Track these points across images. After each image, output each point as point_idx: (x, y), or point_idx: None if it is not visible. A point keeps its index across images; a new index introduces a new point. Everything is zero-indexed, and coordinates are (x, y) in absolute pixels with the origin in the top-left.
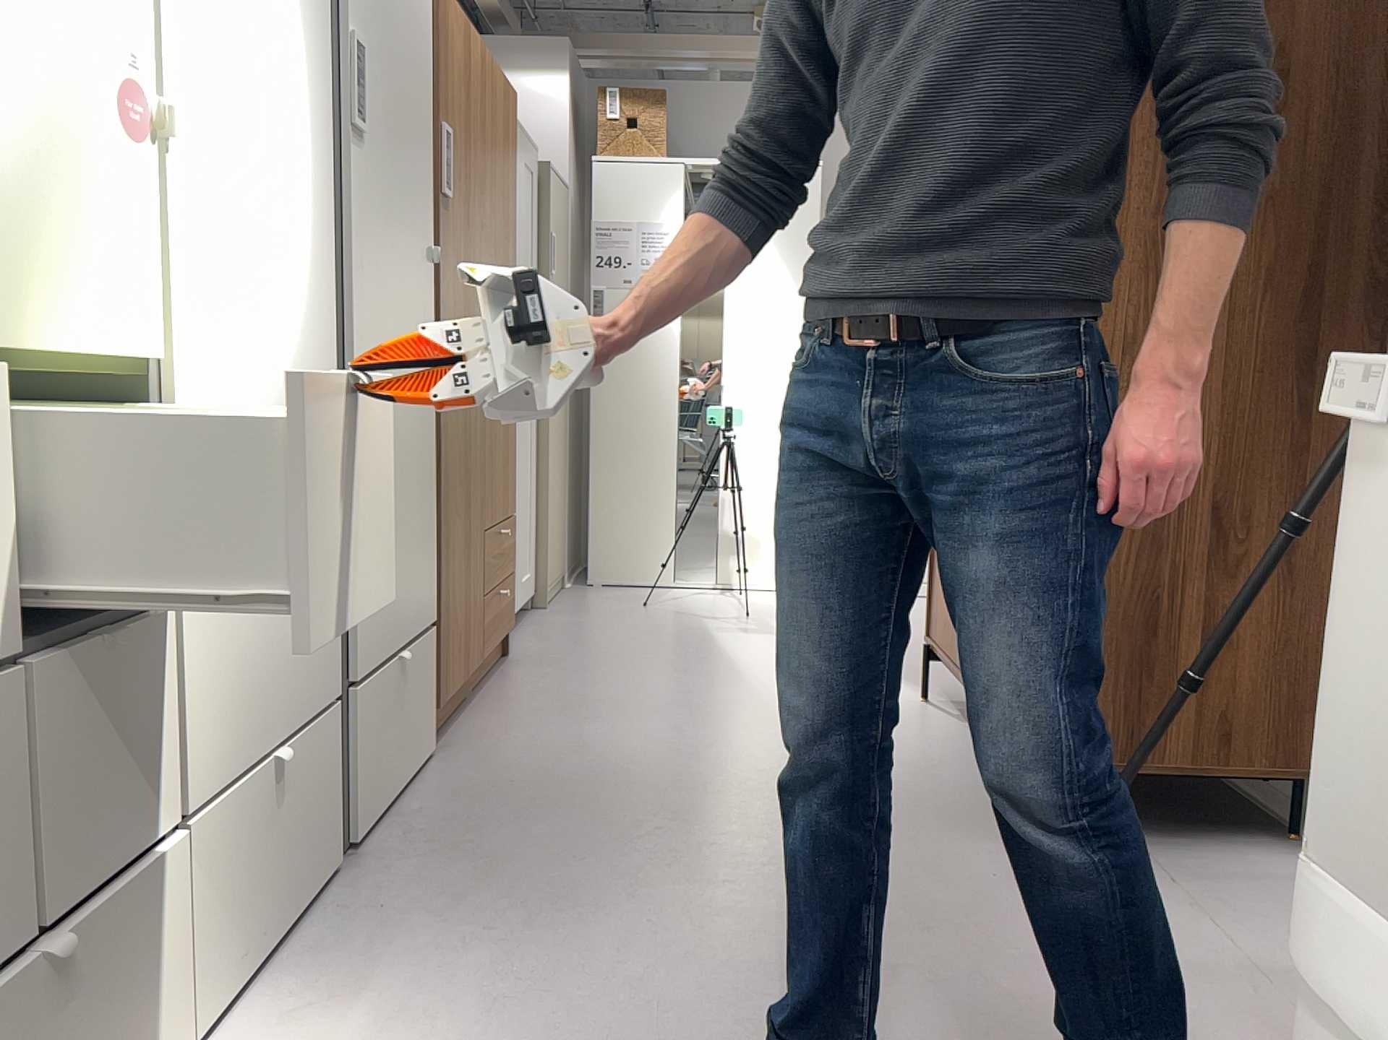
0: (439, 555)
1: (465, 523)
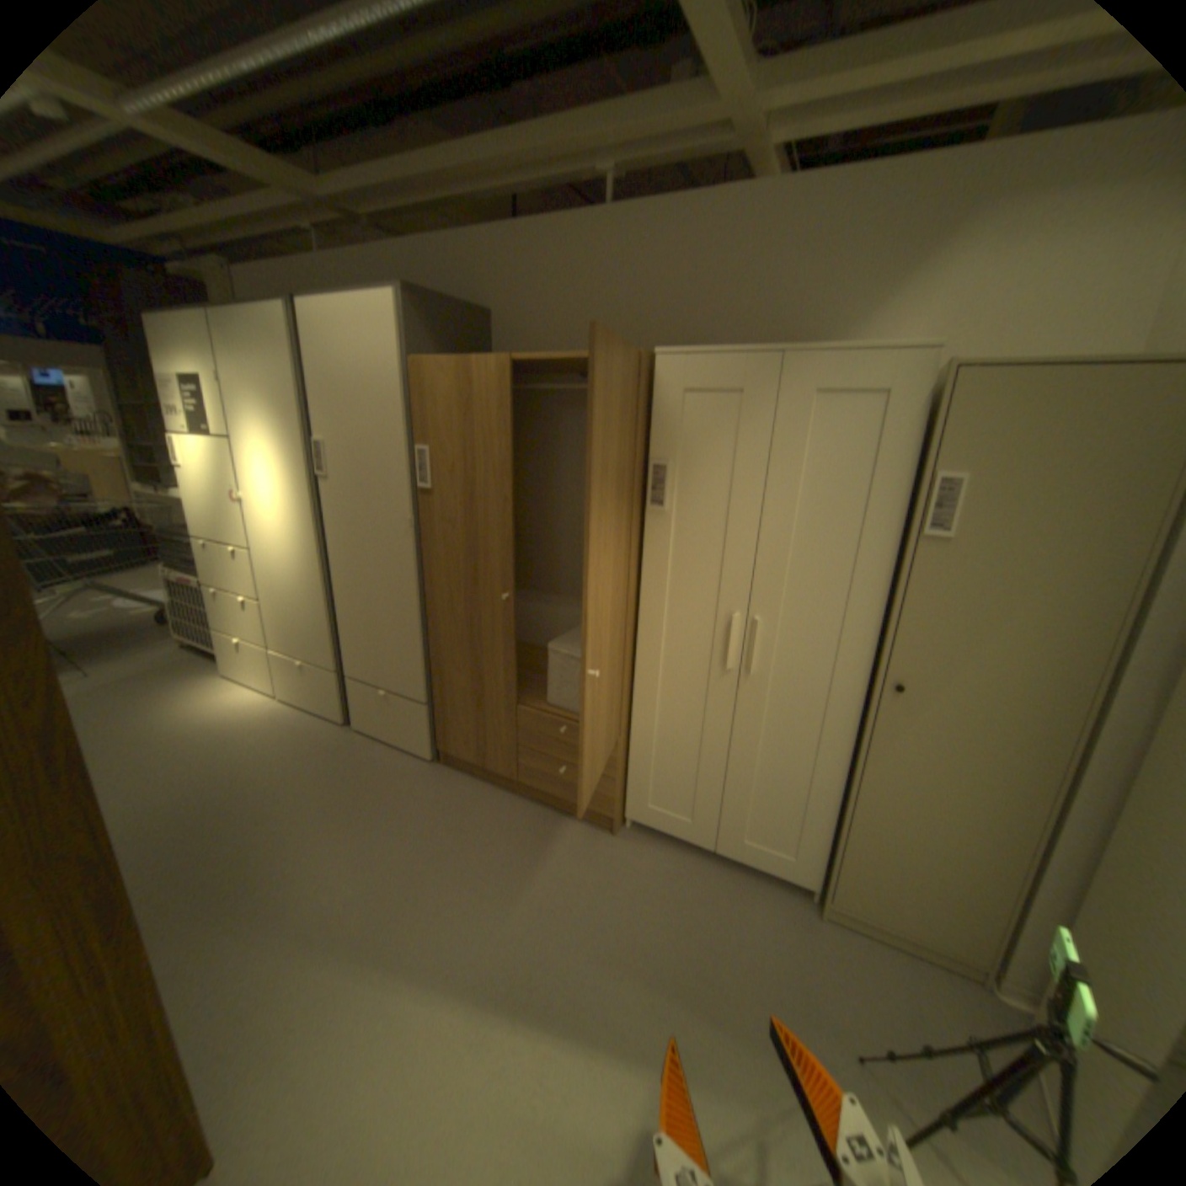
0: (433, 678)
1: (474, 682)
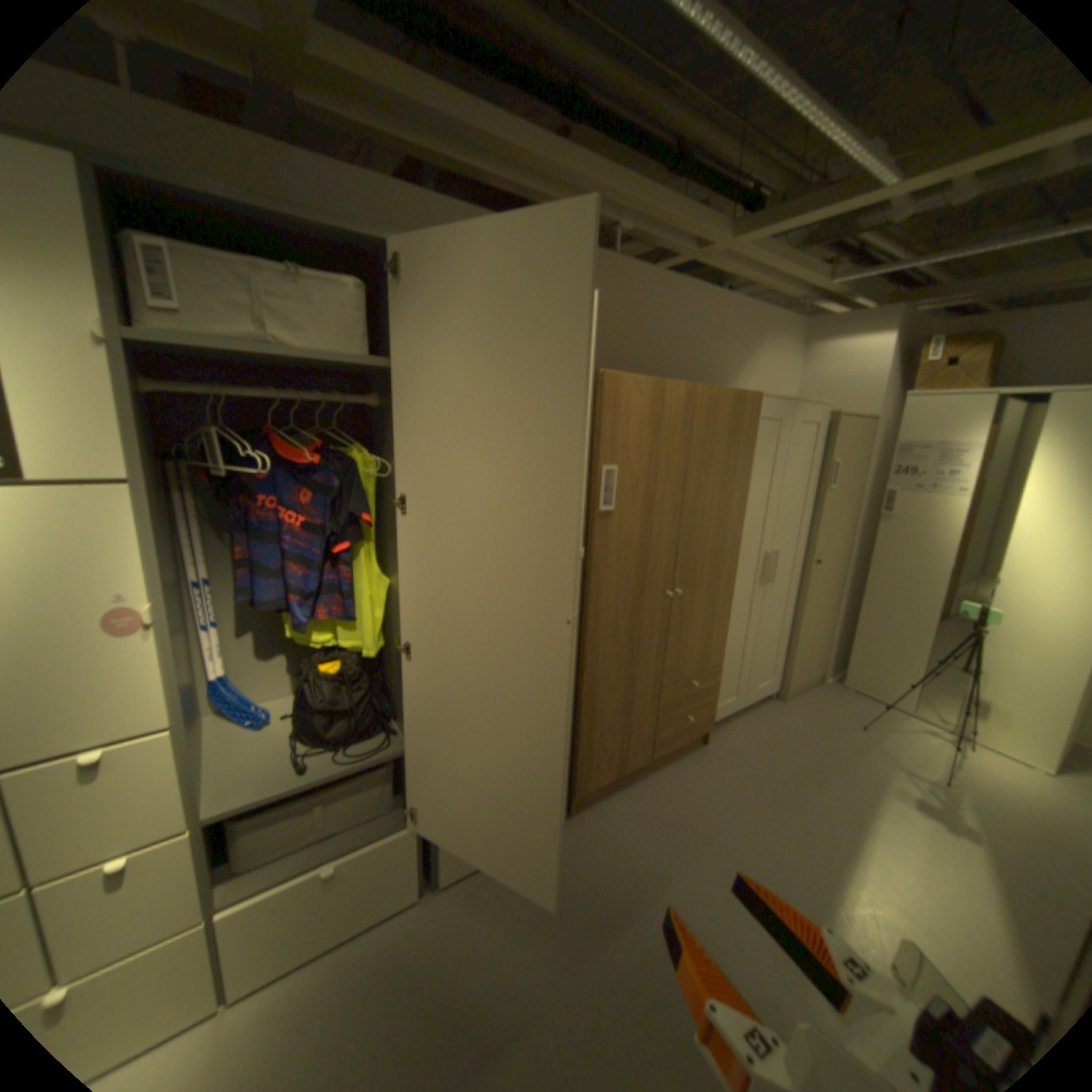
0: (581, 720)
1: (626, 693)
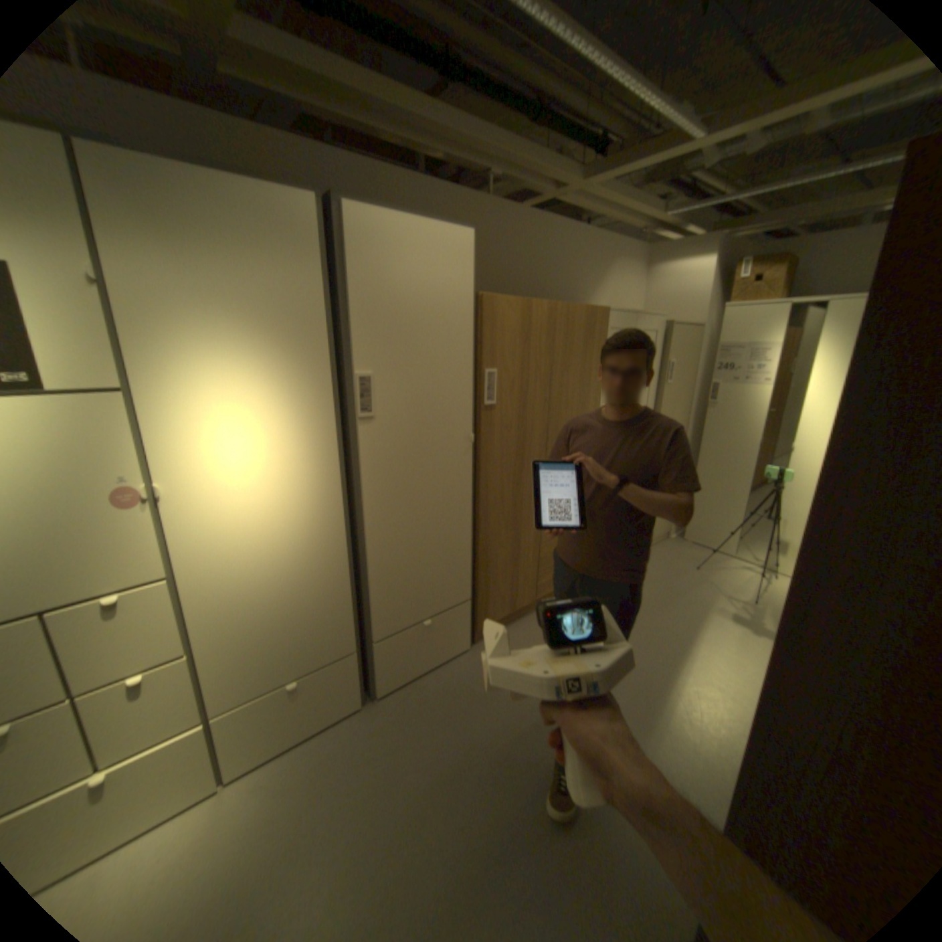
0: (479, 569)
1: (513, 548)
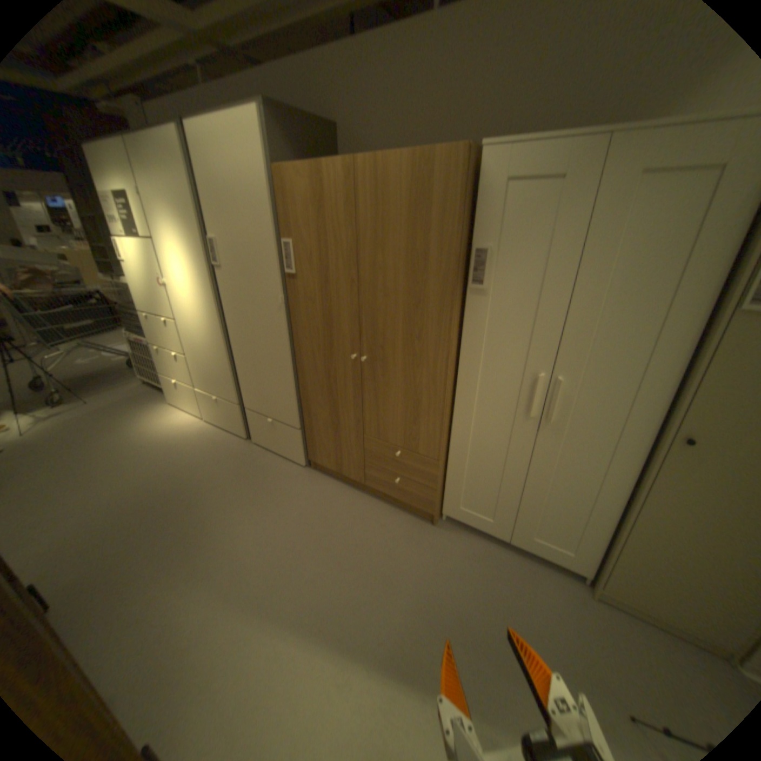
0: (304, 412)
1: (333, 416)
